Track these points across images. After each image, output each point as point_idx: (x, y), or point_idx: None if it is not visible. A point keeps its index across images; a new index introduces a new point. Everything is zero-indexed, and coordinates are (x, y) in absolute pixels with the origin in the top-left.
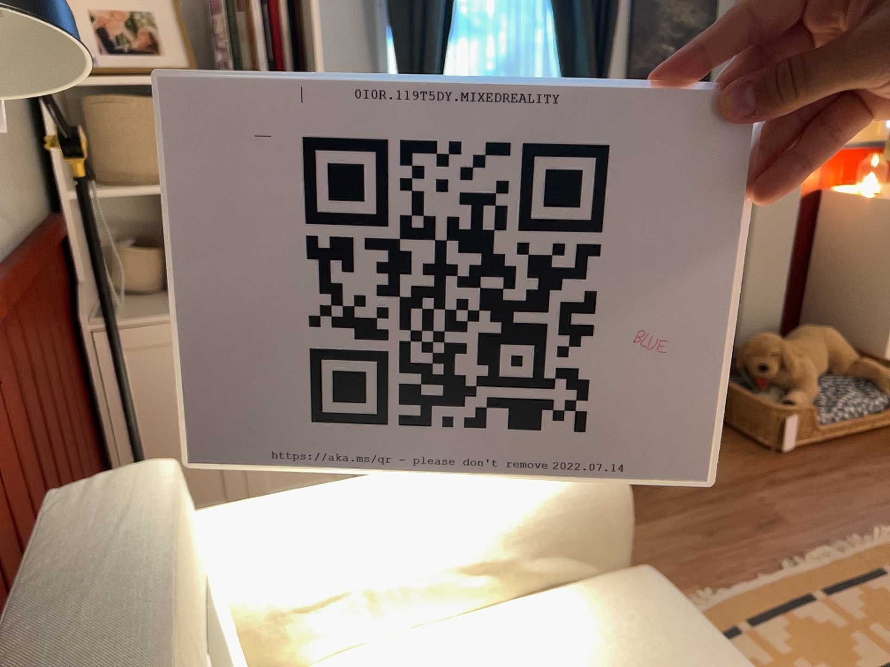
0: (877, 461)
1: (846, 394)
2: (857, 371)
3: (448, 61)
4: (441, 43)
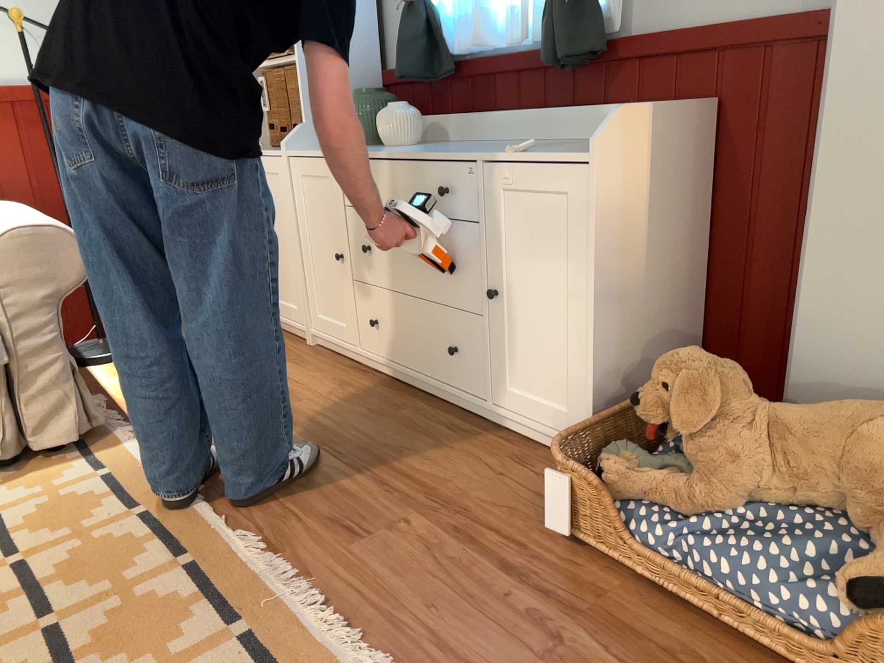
0: None
1: (762, 538)
2: None
3: None
4: None
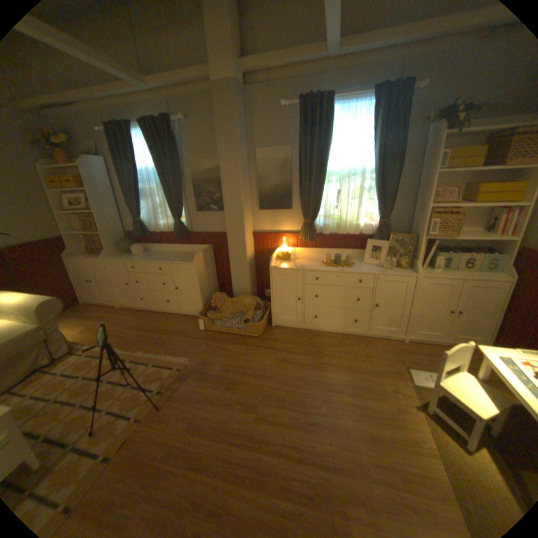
0: (220, 342)
1: (232, 319)
2: (248, 314)
3: (139, 205)
4: (132, 201)
